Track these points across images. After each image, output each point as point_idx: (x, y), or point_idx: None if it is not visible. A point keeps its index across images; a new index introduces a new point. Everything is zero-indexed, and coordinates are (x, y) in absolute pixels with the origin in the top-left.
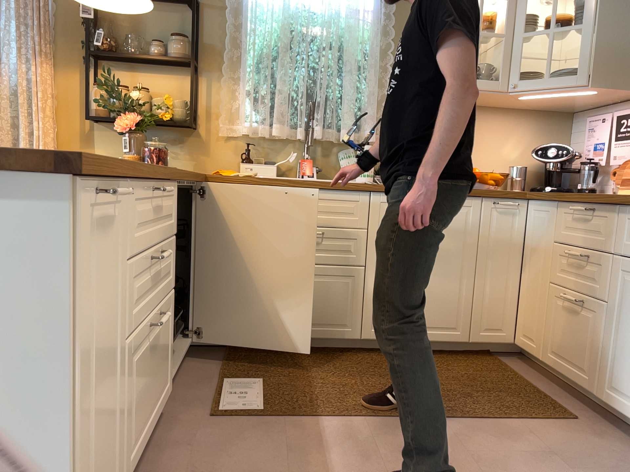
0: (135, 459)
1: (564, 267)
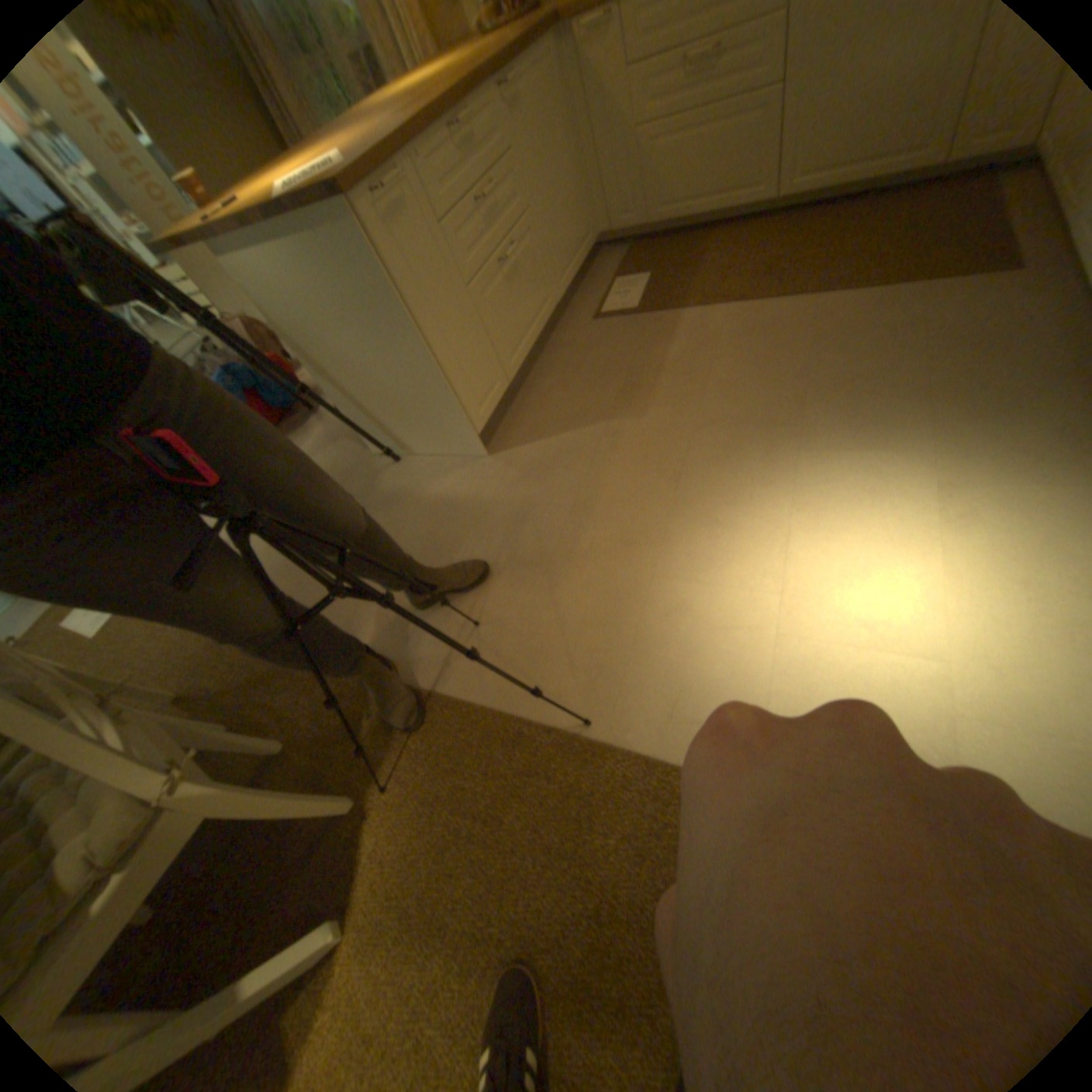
0: (524, 357)
1: None
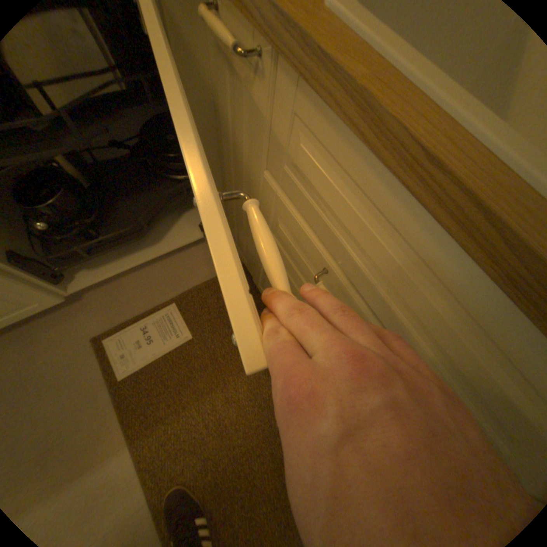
0: None
1: None
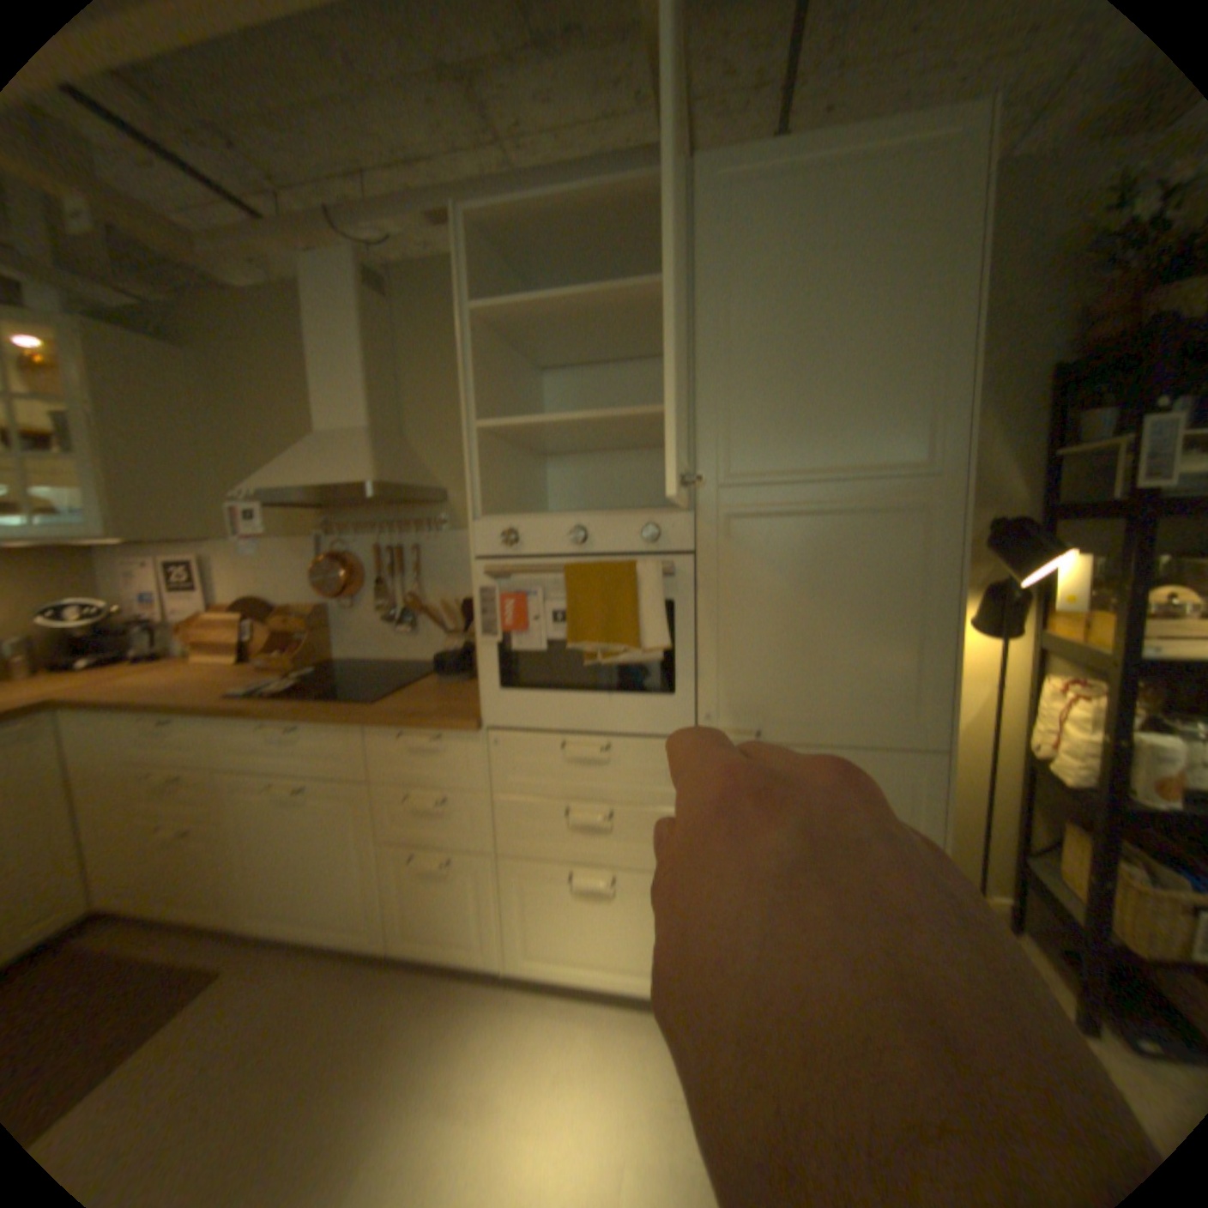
0: None
1: (149, 791)
